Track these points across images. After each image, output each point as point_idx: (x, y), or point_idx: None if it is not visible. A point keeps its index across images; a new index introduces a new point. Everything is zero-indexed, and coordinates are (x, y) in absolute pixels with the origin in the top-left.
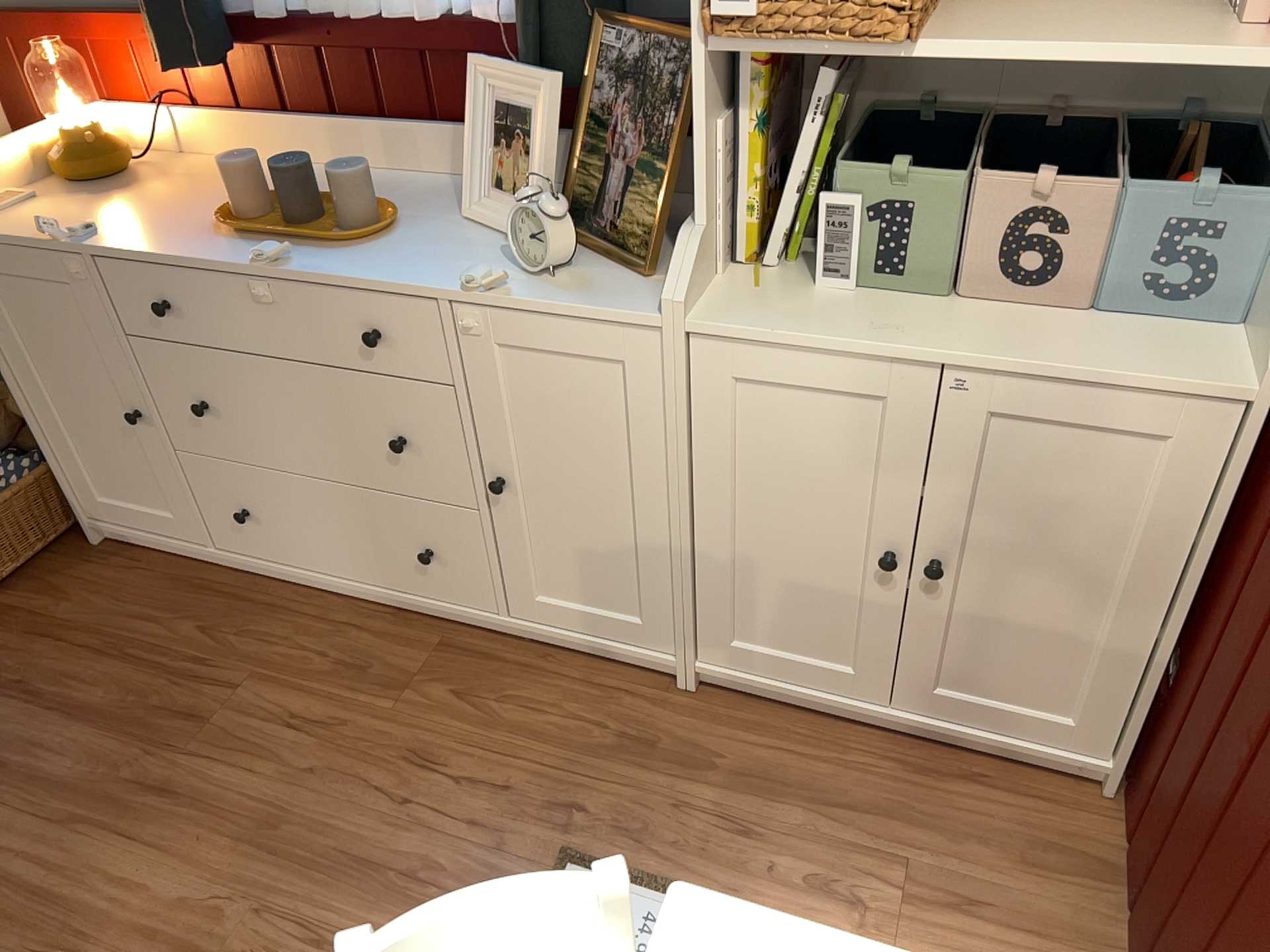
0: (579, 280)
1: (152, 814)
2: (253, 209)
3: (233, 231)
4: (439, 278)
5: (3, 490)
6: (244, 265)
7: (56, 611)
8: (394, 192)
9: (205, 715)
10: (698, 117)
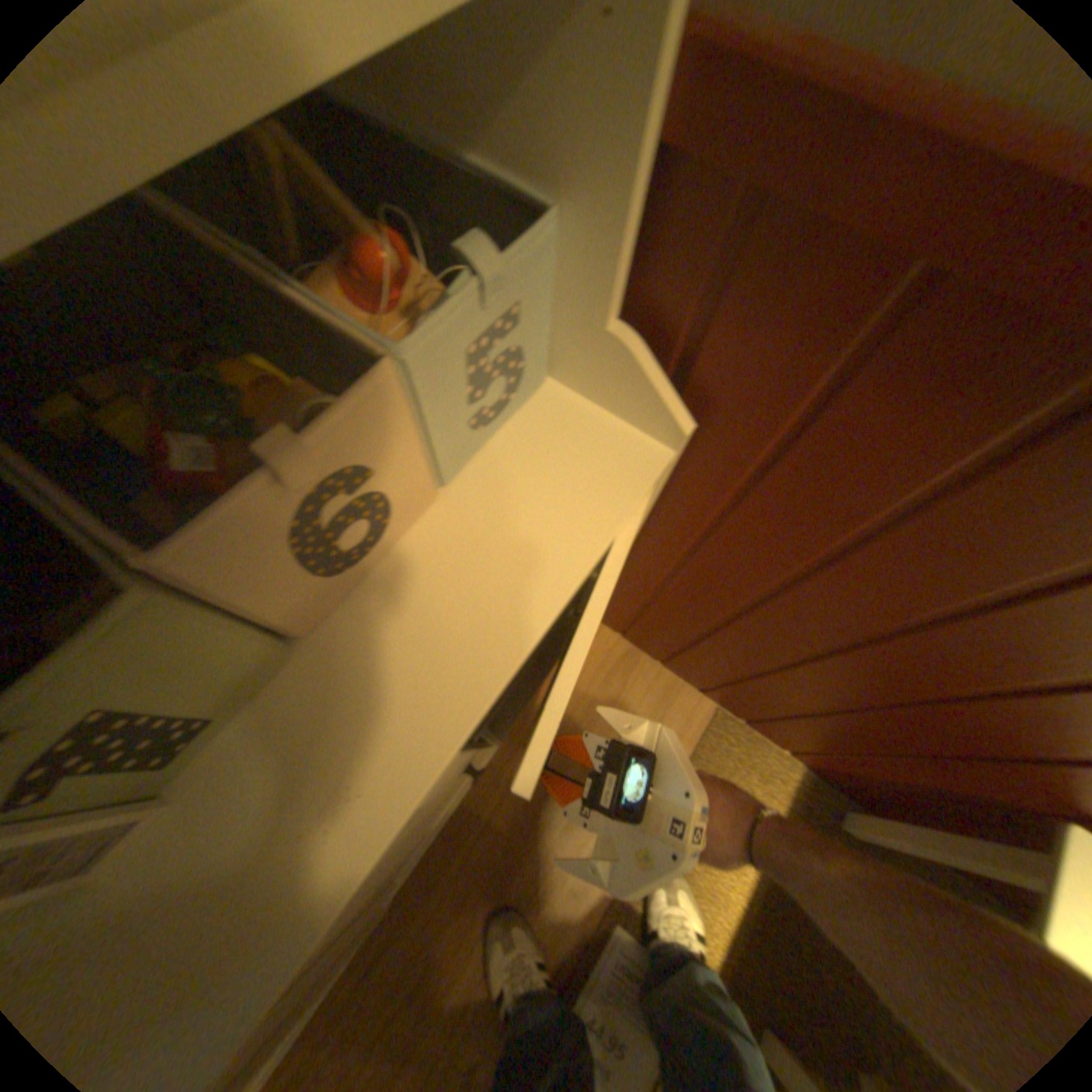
0: None
1: None
2: None
3: None
4: None
5: None
6: None
7: None
8: None
9: None
10: None
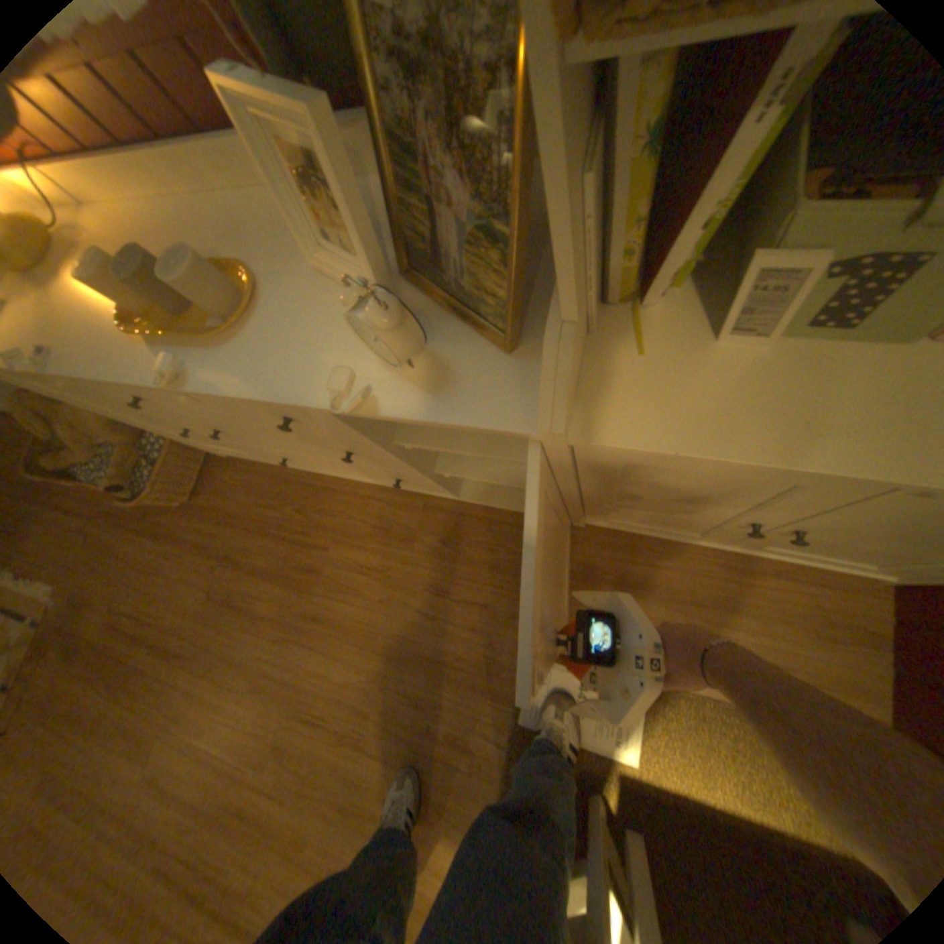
0: (436, 367)
1: (309, 641)
2: (125, 305)
3: (127, 326)
4: (302, 382)
5: (150, 455)
6: (147, 379)
7: (217, 512)
8: (238, 224)
9: (313, 575)
10: (555, 183)
